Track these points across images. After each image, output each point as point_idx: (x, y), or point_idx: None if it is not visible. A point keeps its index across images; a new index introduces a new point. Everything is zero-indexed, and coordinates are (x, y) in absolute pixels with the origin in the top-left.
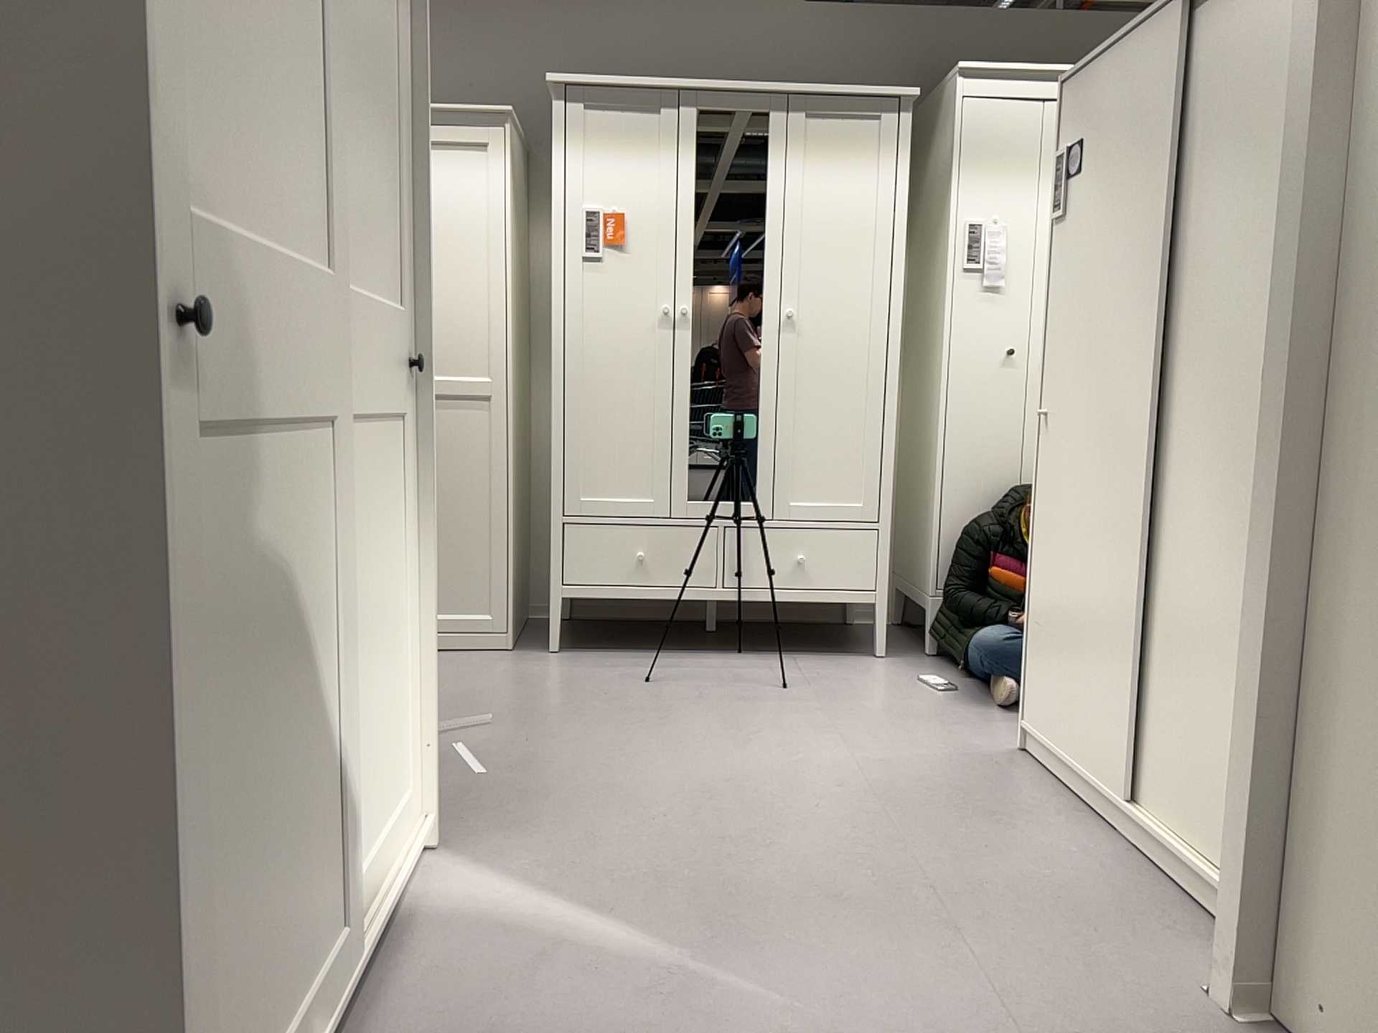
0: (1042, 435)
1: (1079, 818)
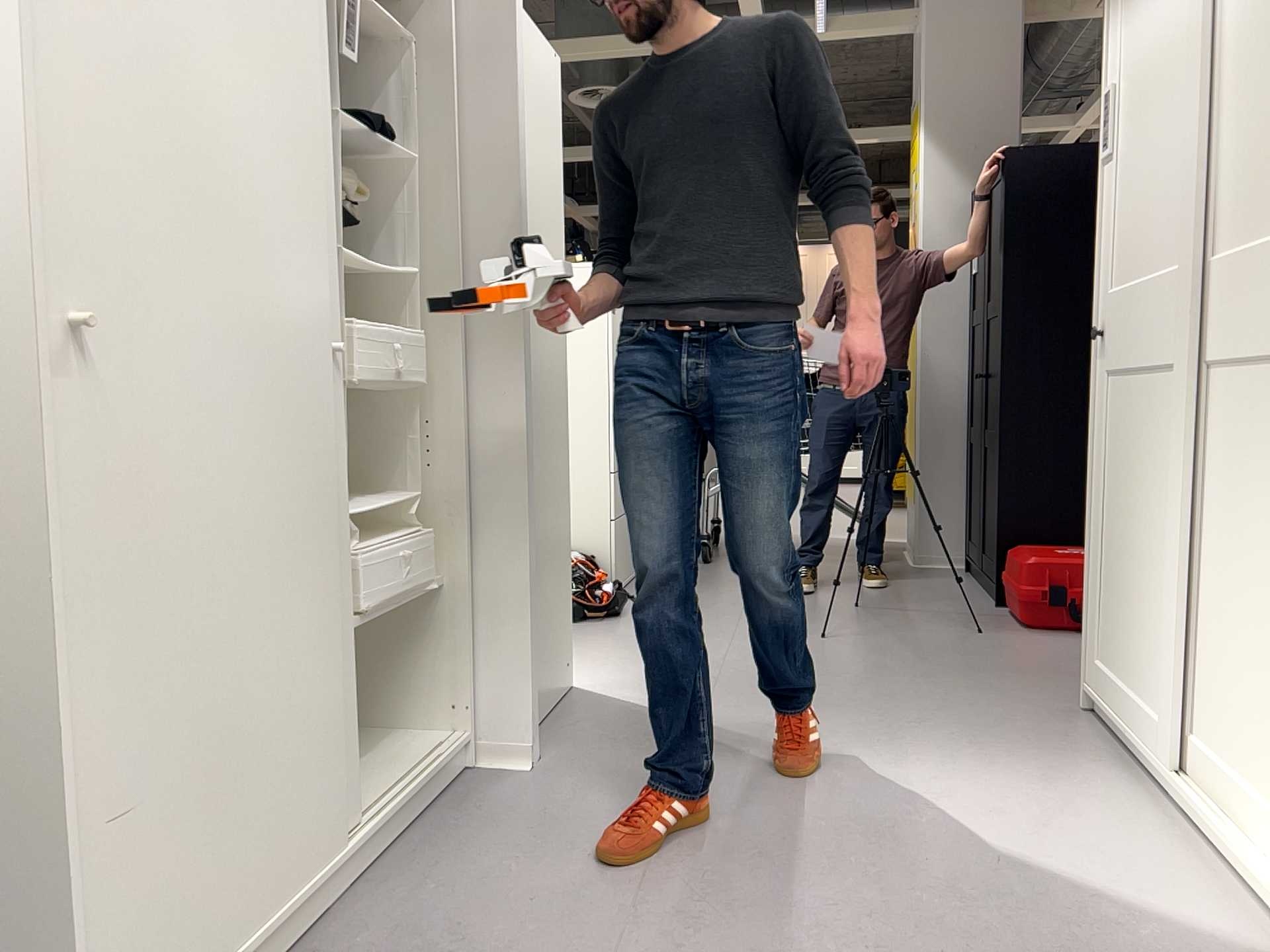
0: (62, 375)
1: (324, 947)
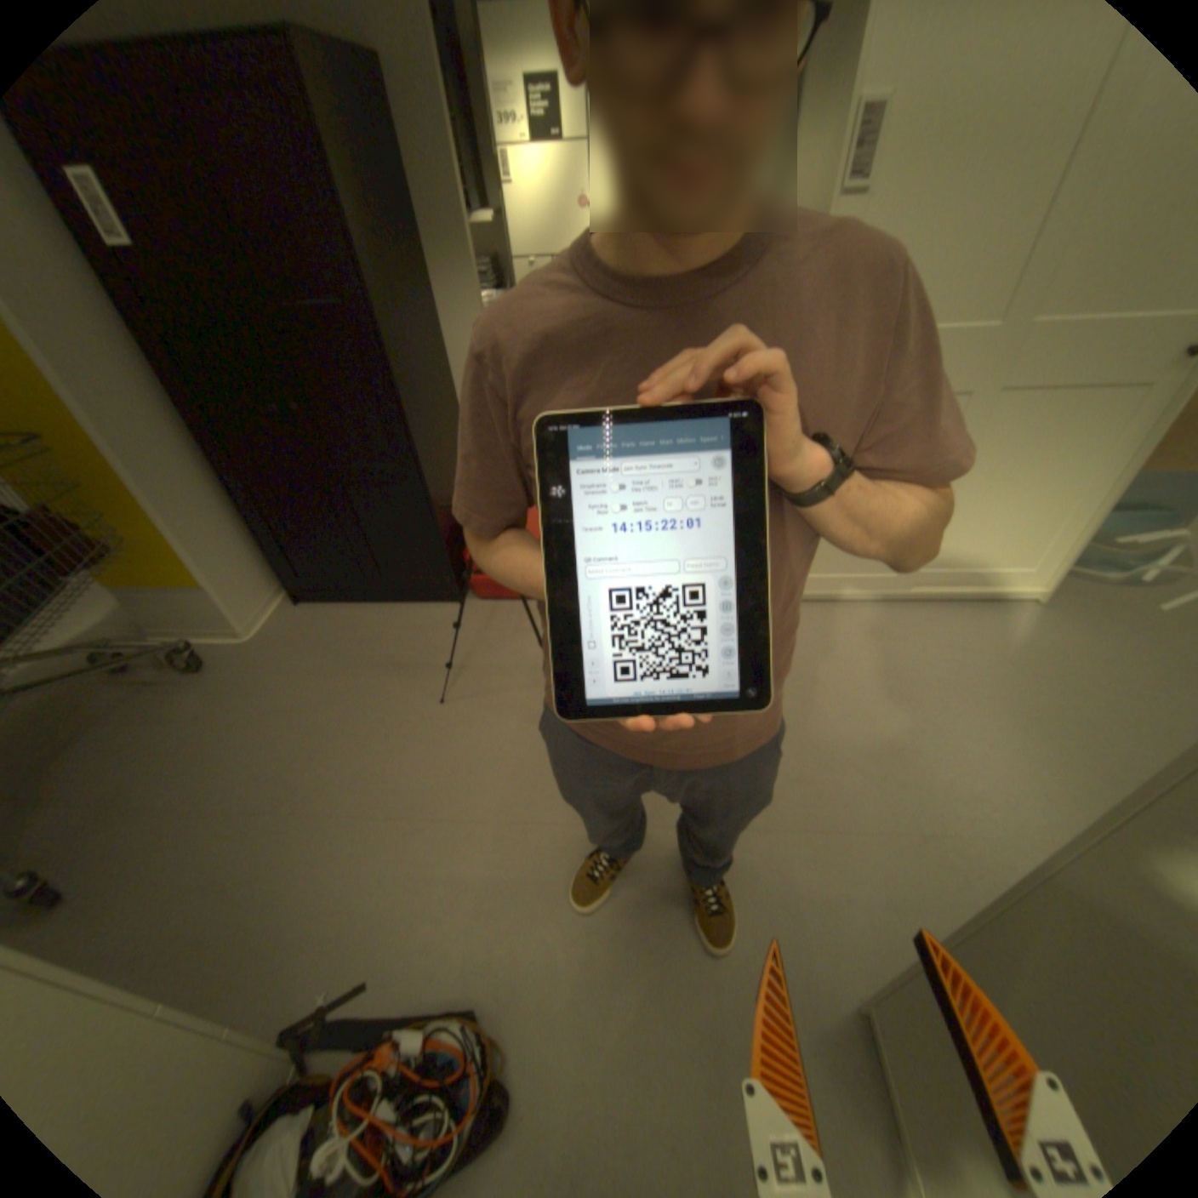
0: None
1: None
